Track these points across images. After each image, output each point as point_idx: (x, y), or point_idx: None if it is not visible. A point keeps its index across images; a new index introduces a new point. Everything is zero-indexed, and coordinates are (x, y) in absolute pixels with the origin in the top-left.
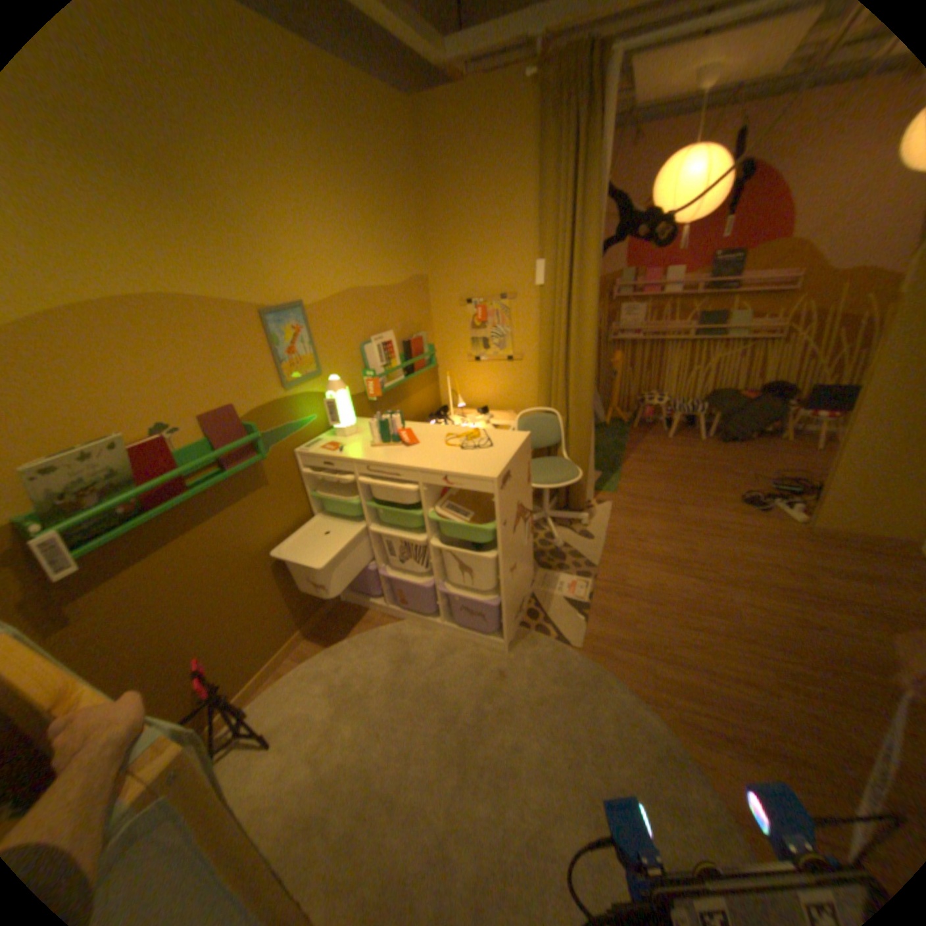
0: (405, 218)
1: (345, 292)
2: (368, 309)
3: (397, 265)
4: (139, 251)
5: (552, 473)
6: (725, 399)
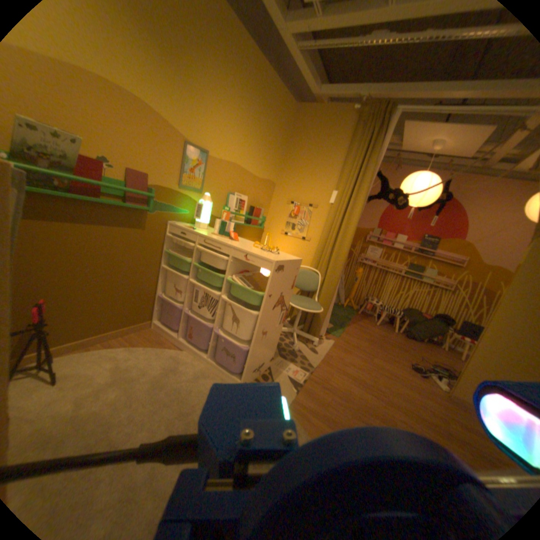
0: (275, 151)
1: (232, 164)
2: (239, 179)
3: (263, 169)
4: (142, 77)
5: (306, 304)
6: (413, 314)
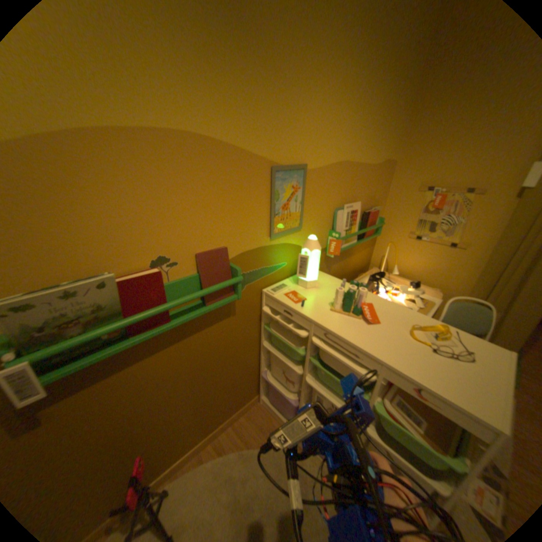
0: (400, 107)
1: (339, 162)
2: (350, 180)
3: (381, 147)
4: (185, 83)
5: None
6: None
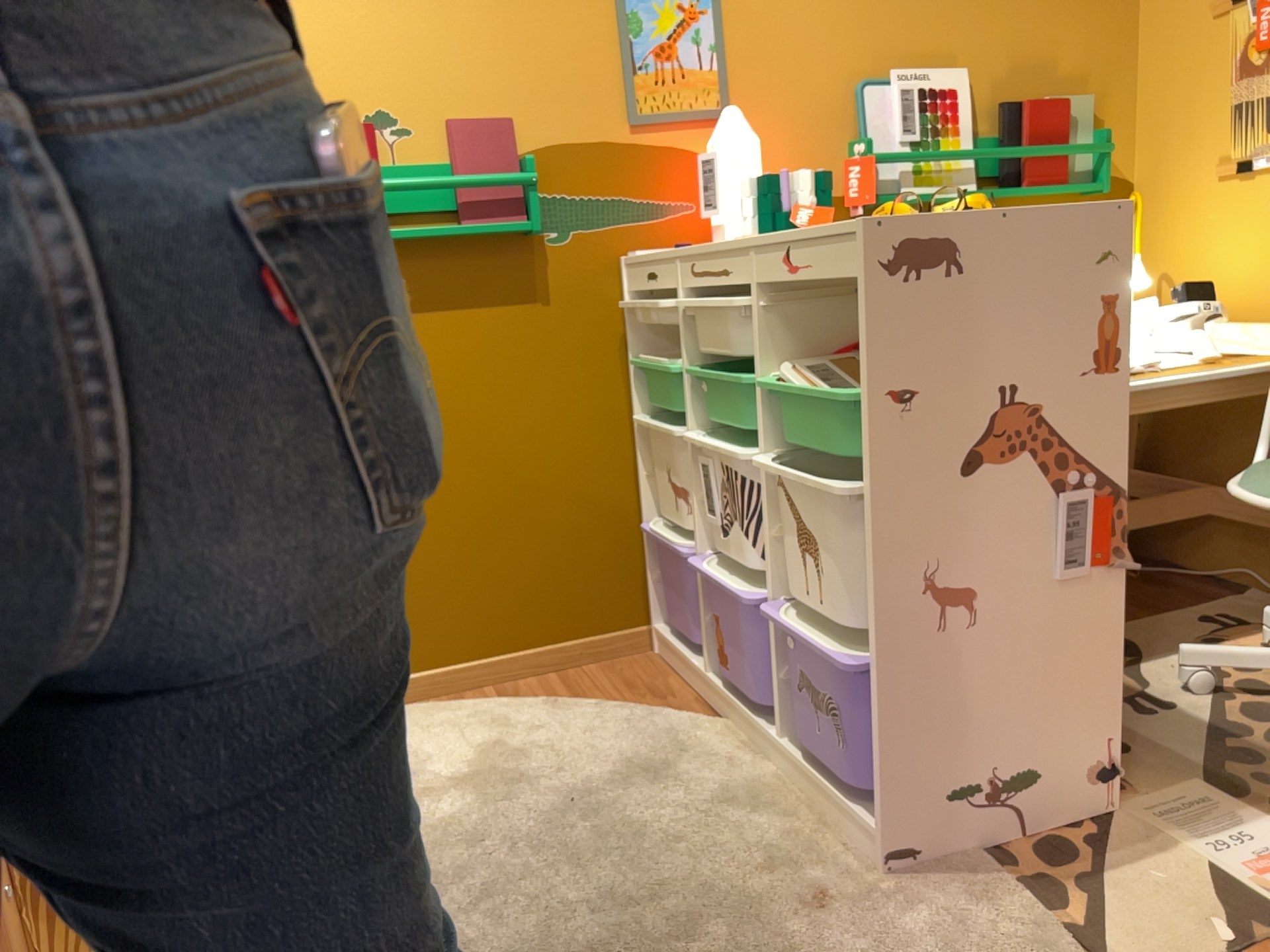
0: None
1: None
2: (899, 7)
3: None
4: None
5: None
6: None
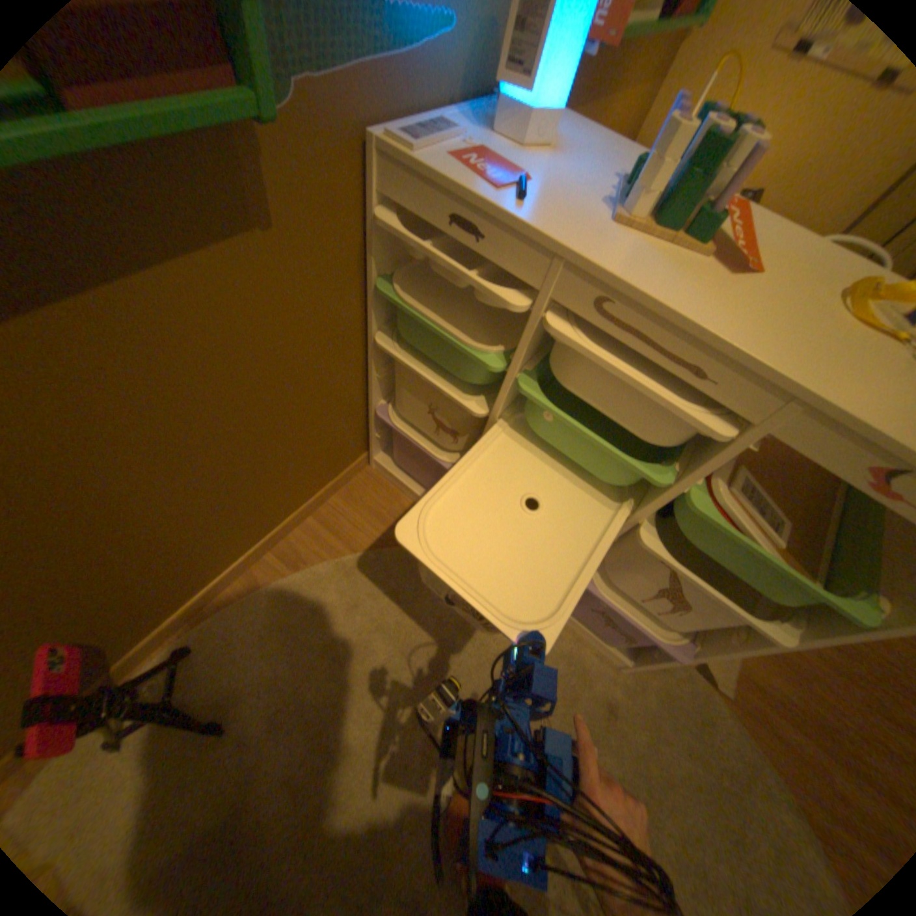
0: None
1: None
2: None
3: None
4: None
5: None
6: None
